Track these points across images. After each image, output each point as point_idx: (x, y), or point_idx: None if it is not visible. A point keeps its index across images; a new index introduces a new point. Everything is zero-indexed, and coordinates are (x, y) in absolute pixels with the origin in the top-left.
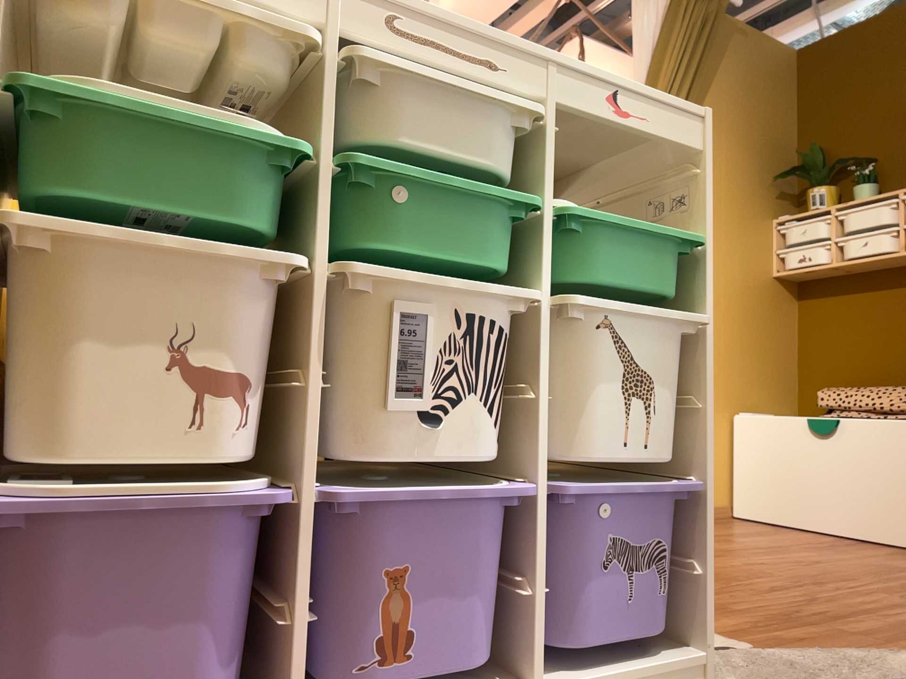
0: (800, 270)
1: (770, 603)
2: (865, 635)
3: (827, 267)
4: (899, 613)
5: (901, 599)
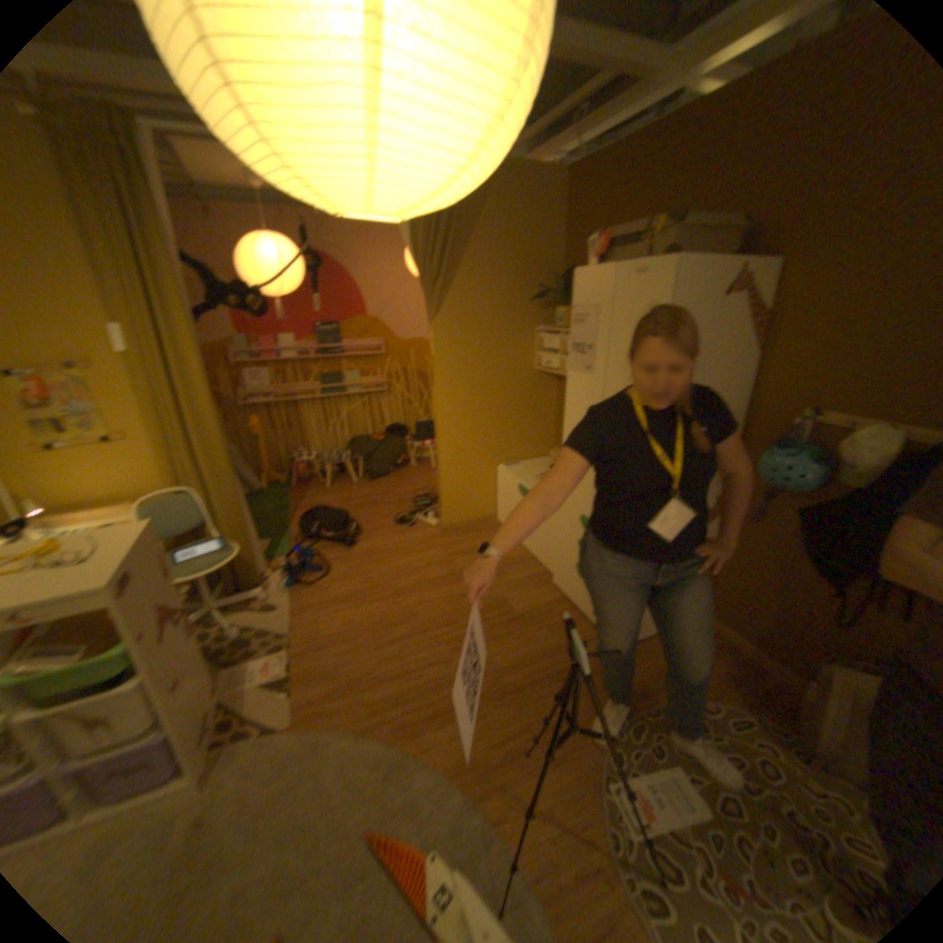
0: (548, 372)
1: (362, 671)
2: (362, 716)
3: (559, 375)
4: (416, 684)
5: (443, 661)
